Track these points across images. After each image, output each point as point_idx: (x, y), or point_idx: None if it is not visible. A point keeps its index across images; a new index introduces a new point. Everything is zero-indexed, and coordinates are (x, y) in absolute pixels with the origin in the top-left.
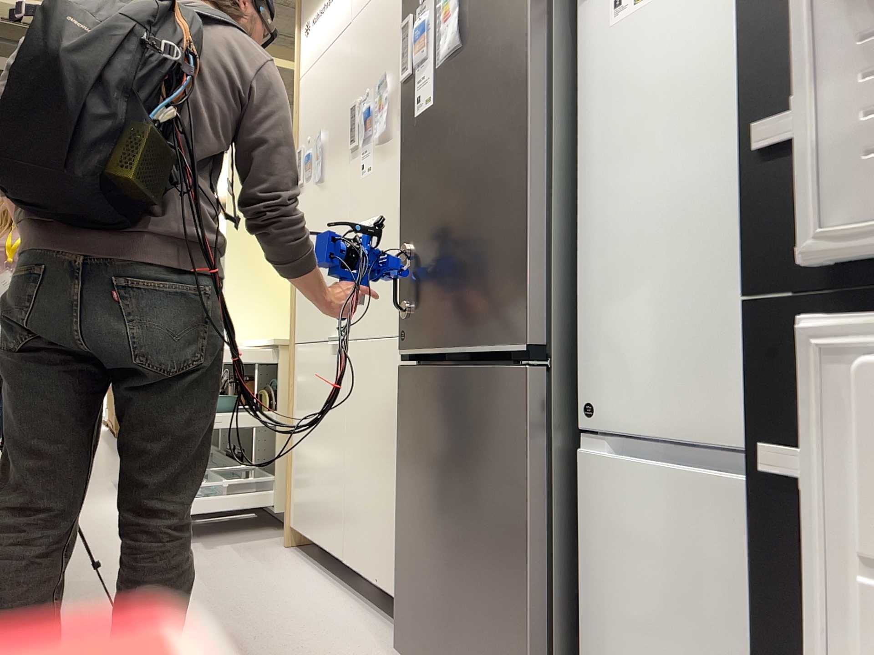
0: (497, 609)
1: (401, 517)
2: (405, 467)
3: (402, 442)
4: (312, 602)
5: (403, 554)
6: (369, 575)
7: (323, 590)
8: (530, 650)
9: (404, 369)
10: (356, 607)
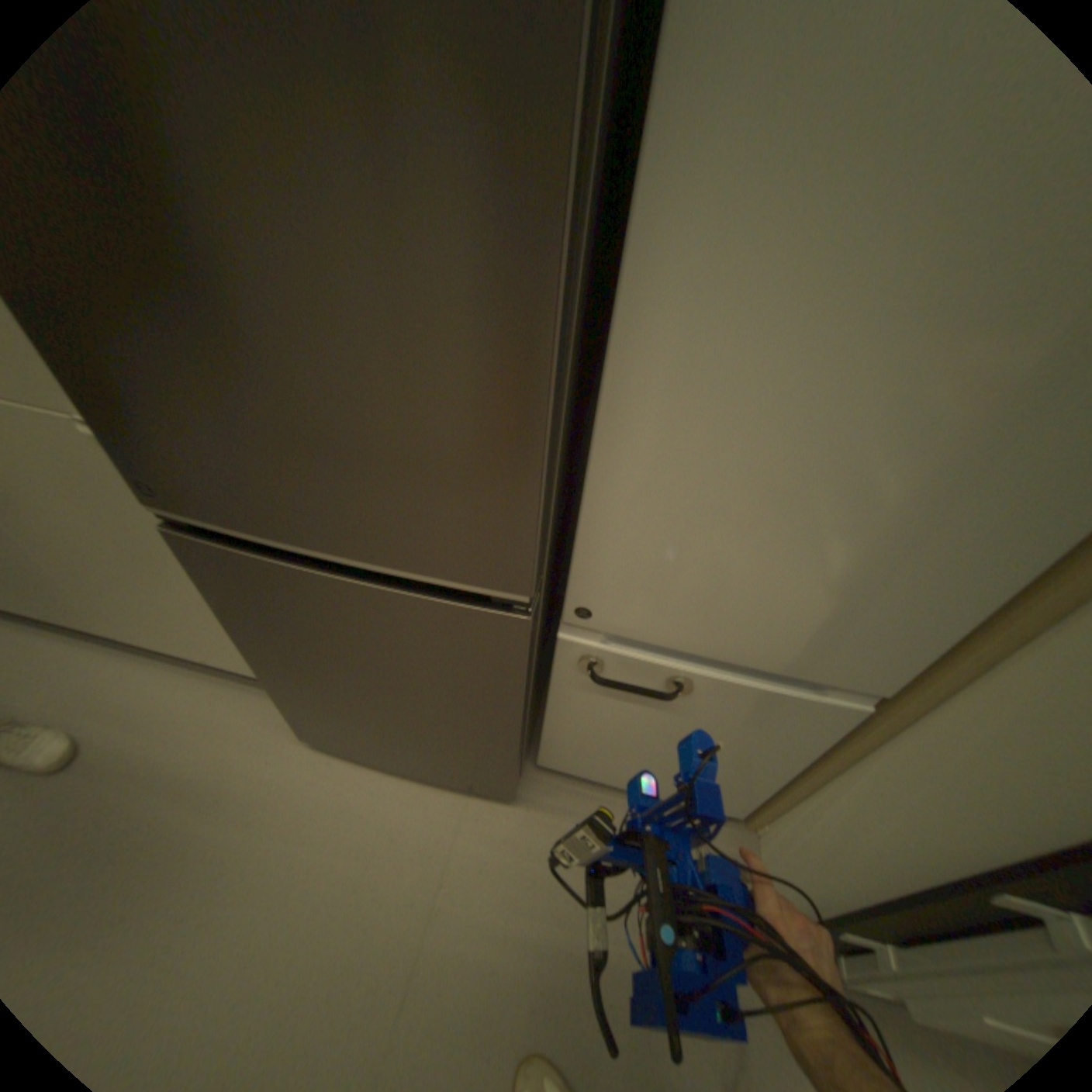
0: (463, 744)
1: (263, 669)
2: (251, 637)
3: (225, 611)
4: (112, 704)
5: (279, 689)
6: (182, 655)
7: (107, 674)
8: (505, 758)
9: (178, 528)
10: (179, 680)
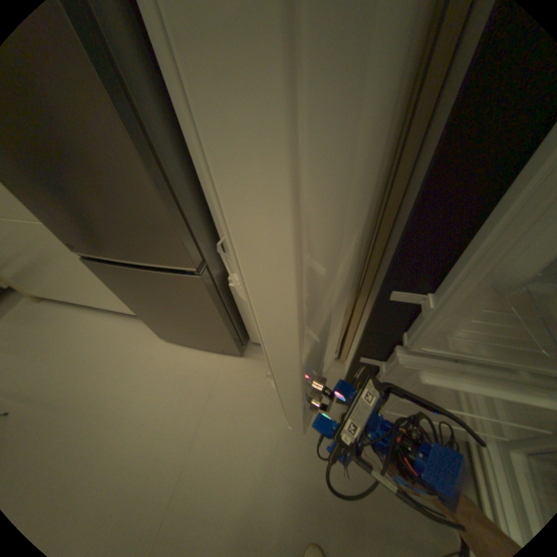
0: (210, 332)
1: (133, 309)
2: (123, 296)
3: (111, 288)
4: (93, 330)
5: (143, 317)
6: (113, 310)
7: (90, 320)
8: (229, 337)
9: (84, 258)
10: (115, 320)
